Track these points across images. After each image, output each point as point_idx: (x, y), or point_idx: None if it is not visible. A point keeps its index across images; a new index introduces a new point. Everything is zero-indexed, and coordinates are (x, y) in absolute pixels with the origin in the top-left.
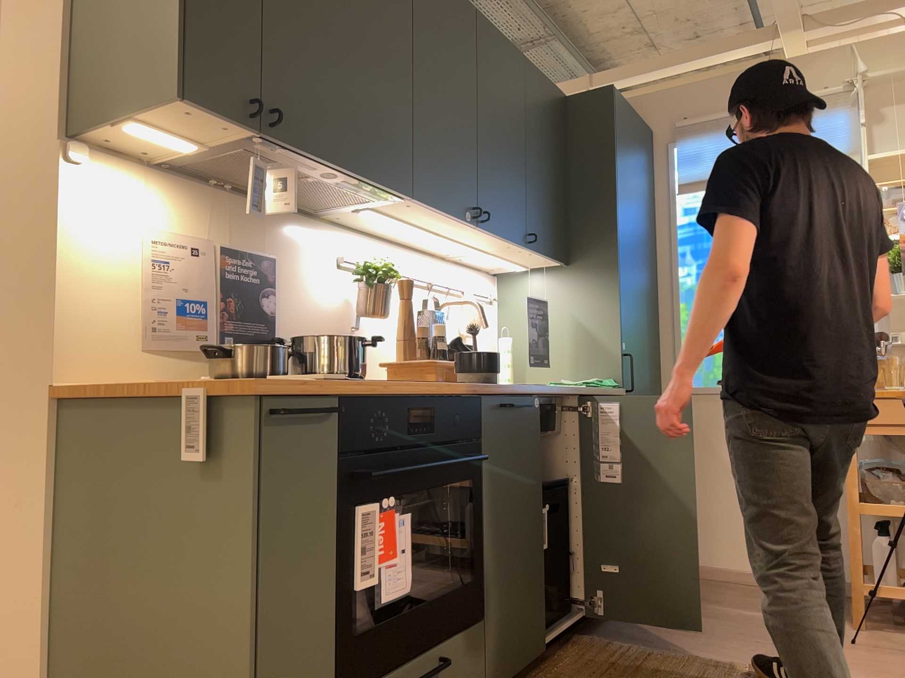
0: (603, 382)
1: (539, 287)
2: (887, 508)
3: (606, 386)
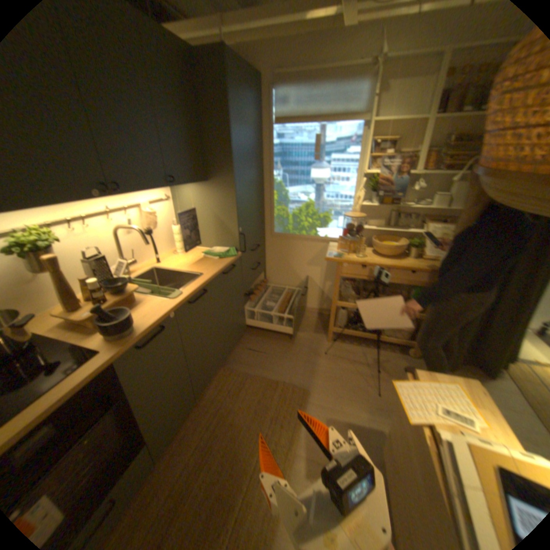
0: (228, 254)
1: (193, 193)
2: (346, 305)
3: (229, 257)
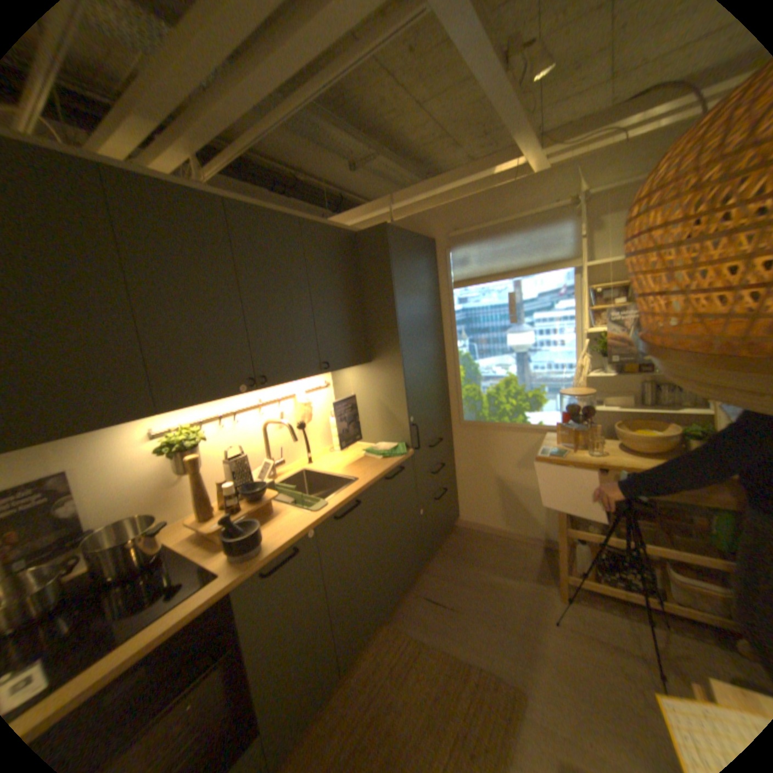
0: (395, 451)
1: (354, 376)
2: (585, 536)
3: (395, 456)
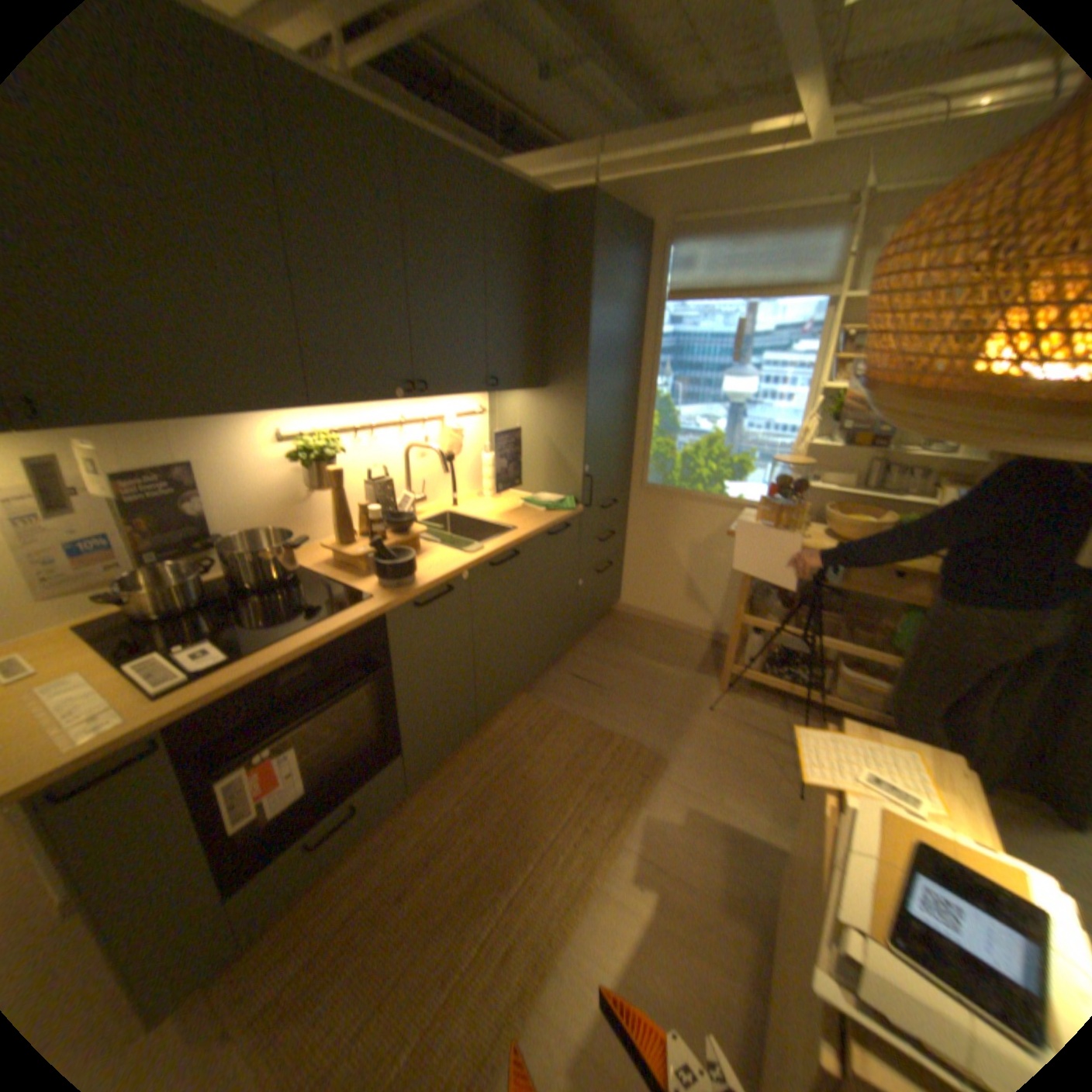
0: (561, 506)
1: (520, 405)
2: (762, 625)
3: (561, 511)
